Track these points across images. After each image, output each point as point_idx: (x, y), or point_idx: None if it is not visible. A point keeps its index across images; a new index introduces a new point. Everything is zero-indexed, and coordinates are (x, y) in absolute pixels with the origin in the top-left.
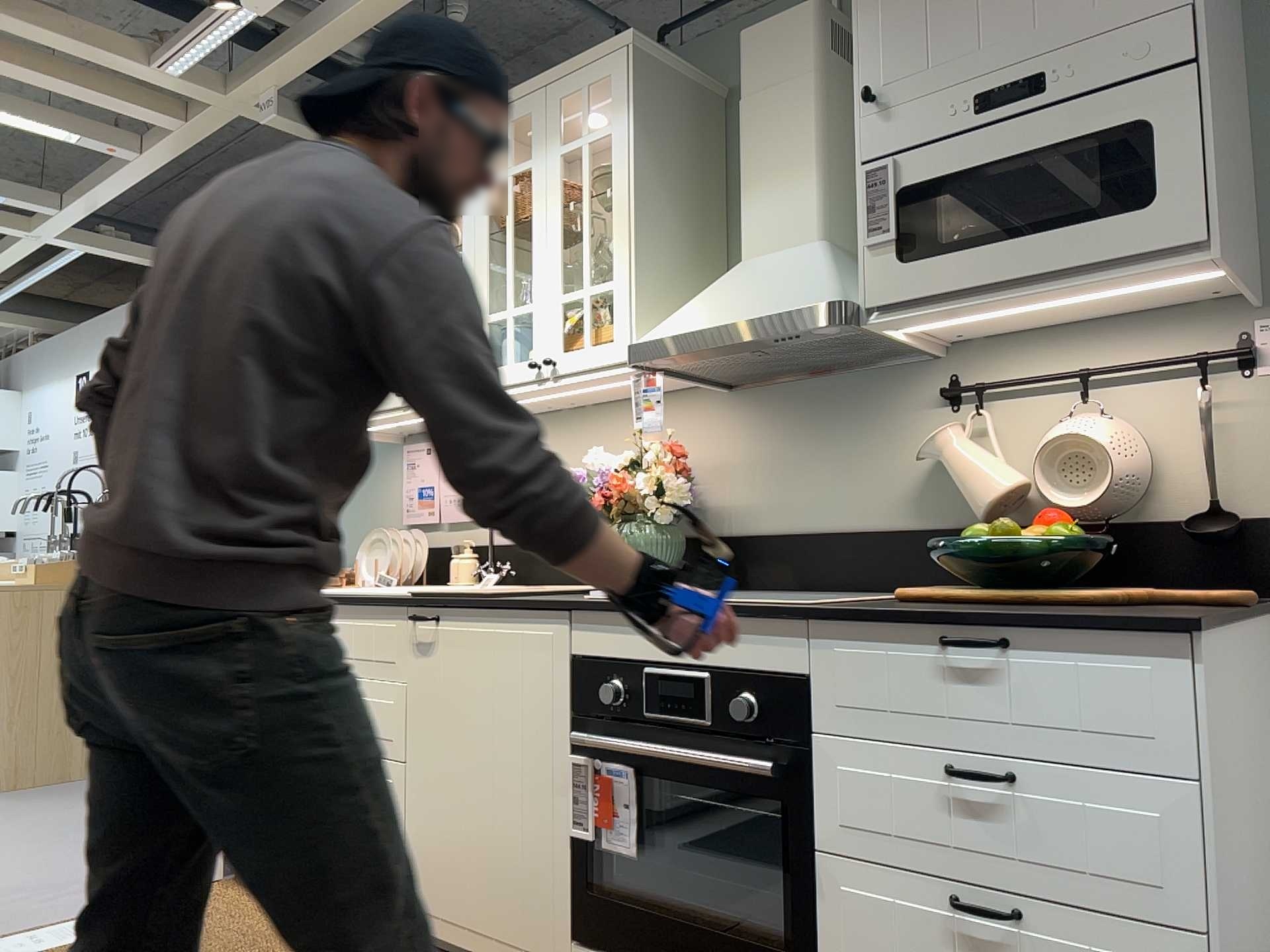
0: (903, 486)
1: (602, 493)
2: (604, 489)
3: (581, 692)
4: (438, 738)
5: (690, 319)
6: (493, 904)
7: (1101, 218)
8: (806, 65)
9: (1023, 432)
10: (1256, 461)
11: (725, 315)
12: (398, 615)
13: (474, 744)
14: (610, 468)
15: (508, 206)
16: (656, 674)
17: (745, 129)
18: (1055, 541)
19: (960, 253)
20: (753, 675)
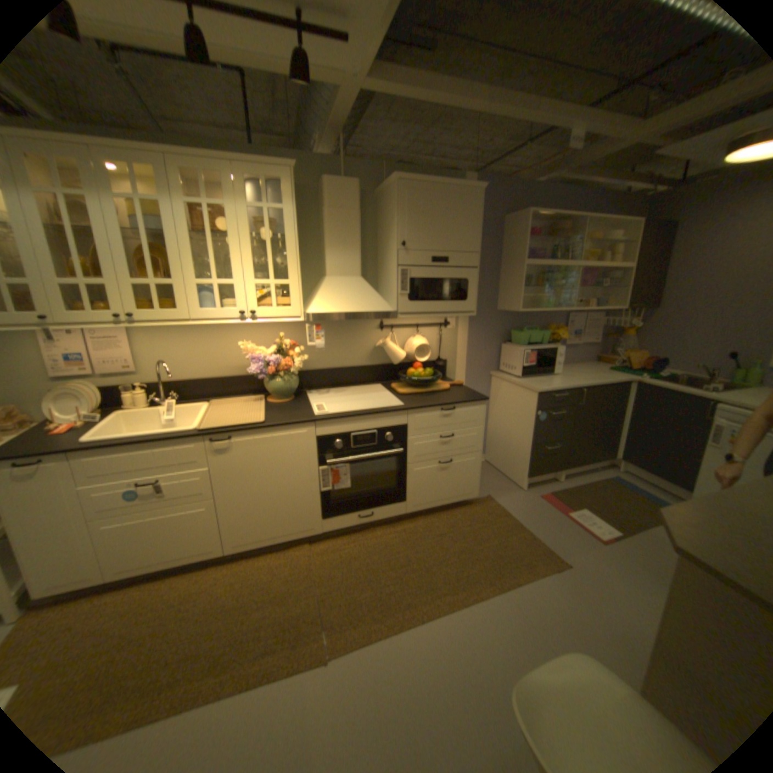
0: (366, 353)
1: (276, 366)
2: (267, 362)
3: (323, 446)
4: (239, 483)
5: (333, 306)
6: (282, 525)
7: (457, 301)
8: (356, 206)
9: (399, 339)
10: (445, 348)
11: (350, 308)
12: (197, 440)
13: (265, 478)
14: (254, 350)
15: (201, 219)
16: (356, 434)
17: (329, 221)
18: (423, 373)
19: (425, 303)
20: (386, 427)
